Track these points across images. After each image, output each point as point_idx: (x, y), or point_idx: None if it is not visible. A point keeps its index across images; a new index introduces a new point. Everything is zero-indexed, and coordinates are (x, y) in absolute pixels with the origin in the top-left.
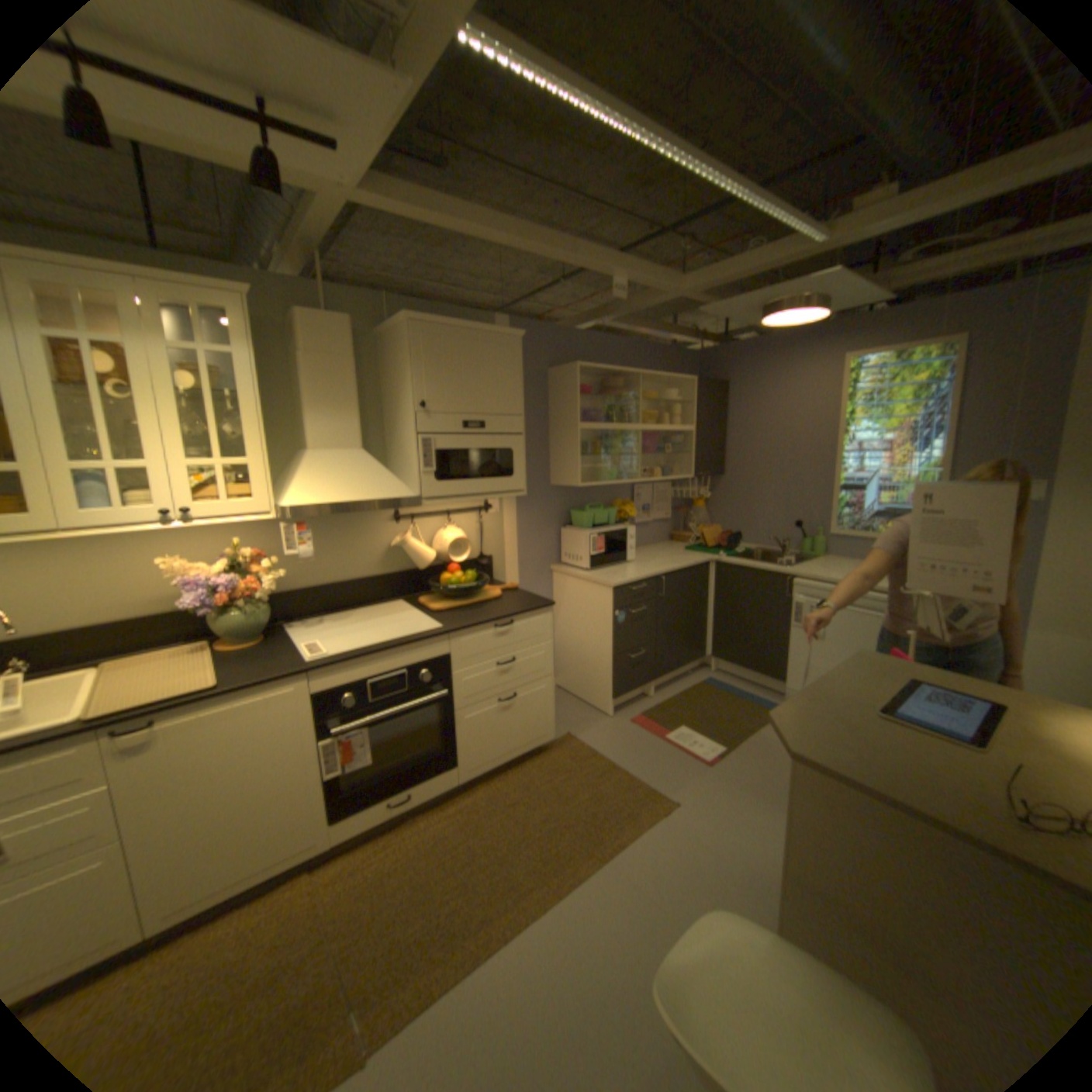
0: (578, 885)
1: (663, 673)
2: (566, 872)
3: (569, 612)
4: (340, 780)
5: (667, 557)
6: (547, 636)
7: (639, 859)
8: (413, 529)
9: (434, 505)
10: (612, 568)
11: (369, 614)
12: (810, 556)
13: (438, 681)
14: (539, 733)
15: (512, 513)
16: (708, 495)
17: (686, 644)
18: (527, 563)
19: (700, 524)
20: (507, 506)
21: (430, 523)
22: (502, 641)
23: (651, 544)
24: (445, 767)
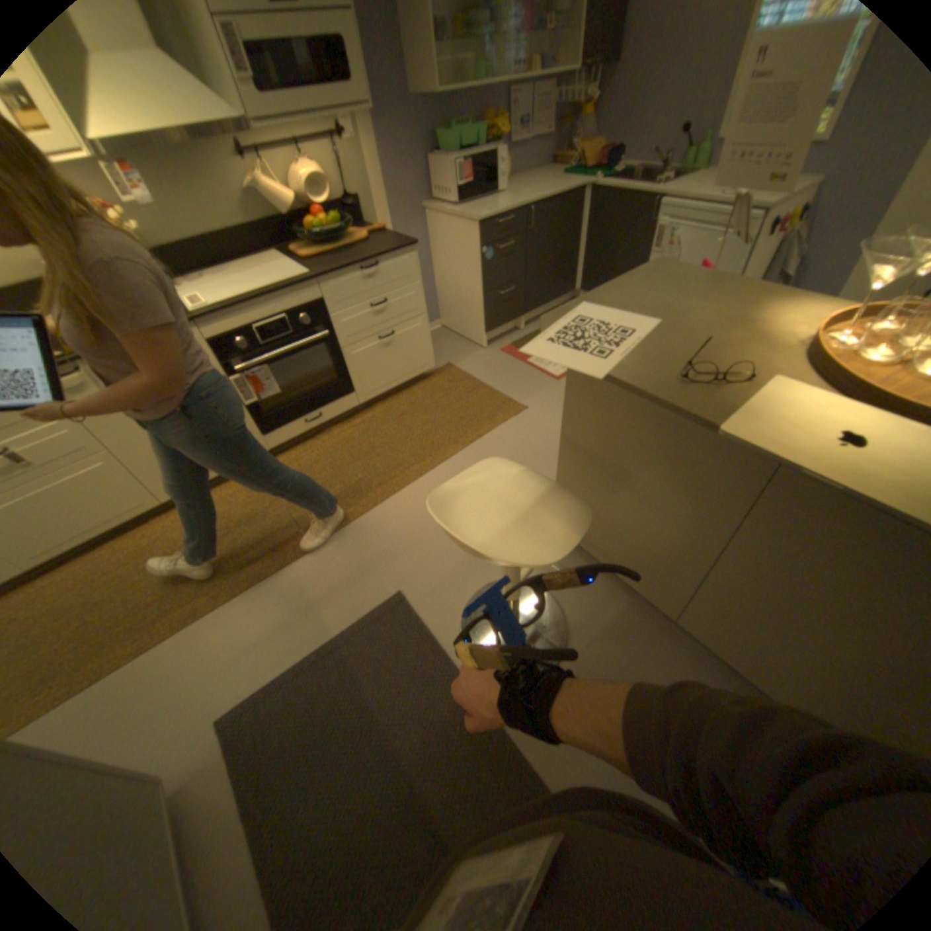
0: (445, 460)
1: (532, 308)
2: (437, 454)
3: (444, 254)
4: (259, 405)
5: (542, 184)
6: (414, 277)
7: (490, 443)
8: (260, 165)
9: (277, 131)
10: (482, 200)
11: (245, 266)
12: (691, 170)
13: (318, 324)
14: (420, 364)
15: (369, 137)
16: (599, 96)
17: (555, 278)
18: (396, 202)
19: (585, 138)
20: (361, 128)
21: (278, 156)
22: (371, 284)
23: (531, 170)
24: (344, 393)
